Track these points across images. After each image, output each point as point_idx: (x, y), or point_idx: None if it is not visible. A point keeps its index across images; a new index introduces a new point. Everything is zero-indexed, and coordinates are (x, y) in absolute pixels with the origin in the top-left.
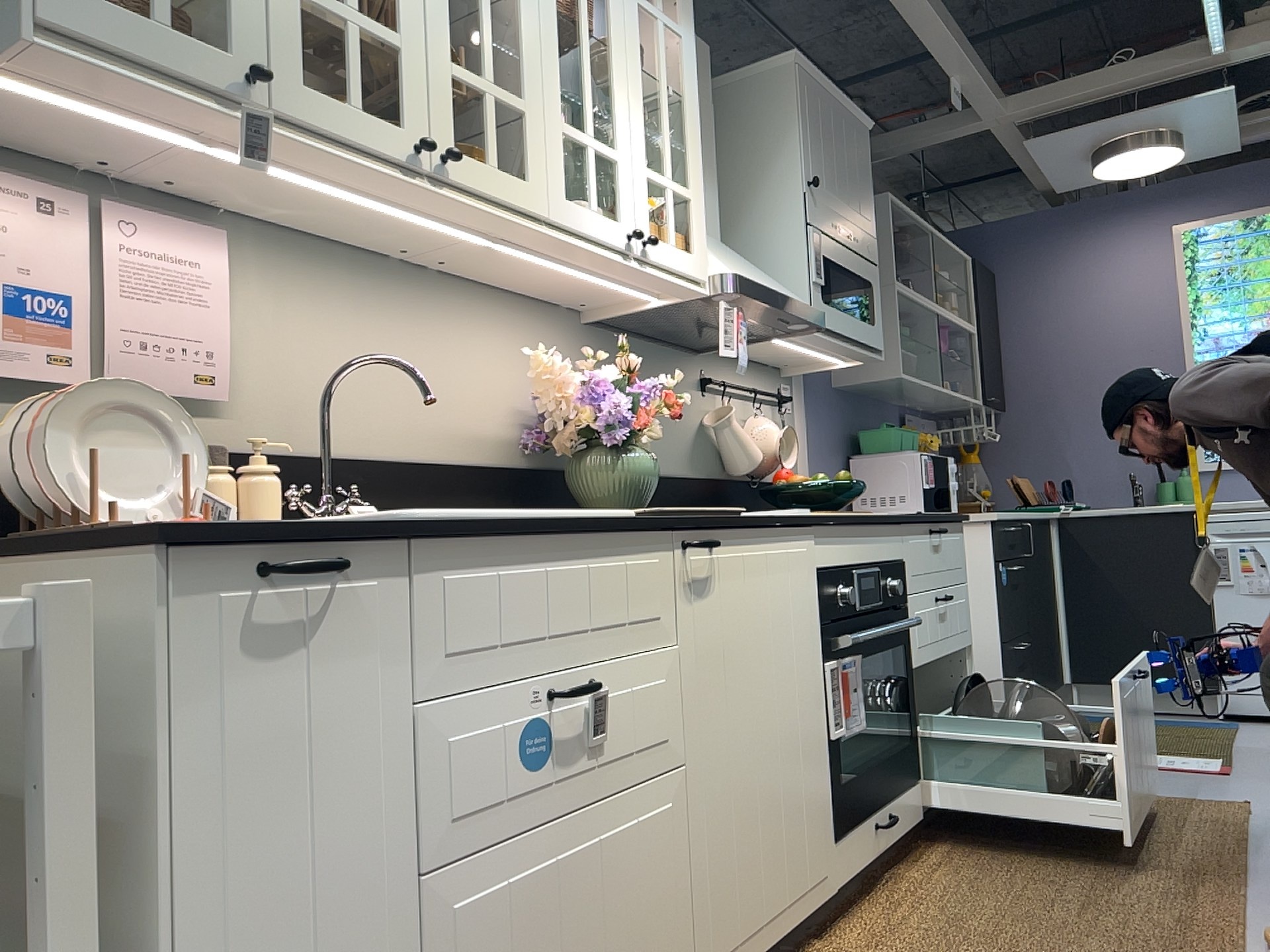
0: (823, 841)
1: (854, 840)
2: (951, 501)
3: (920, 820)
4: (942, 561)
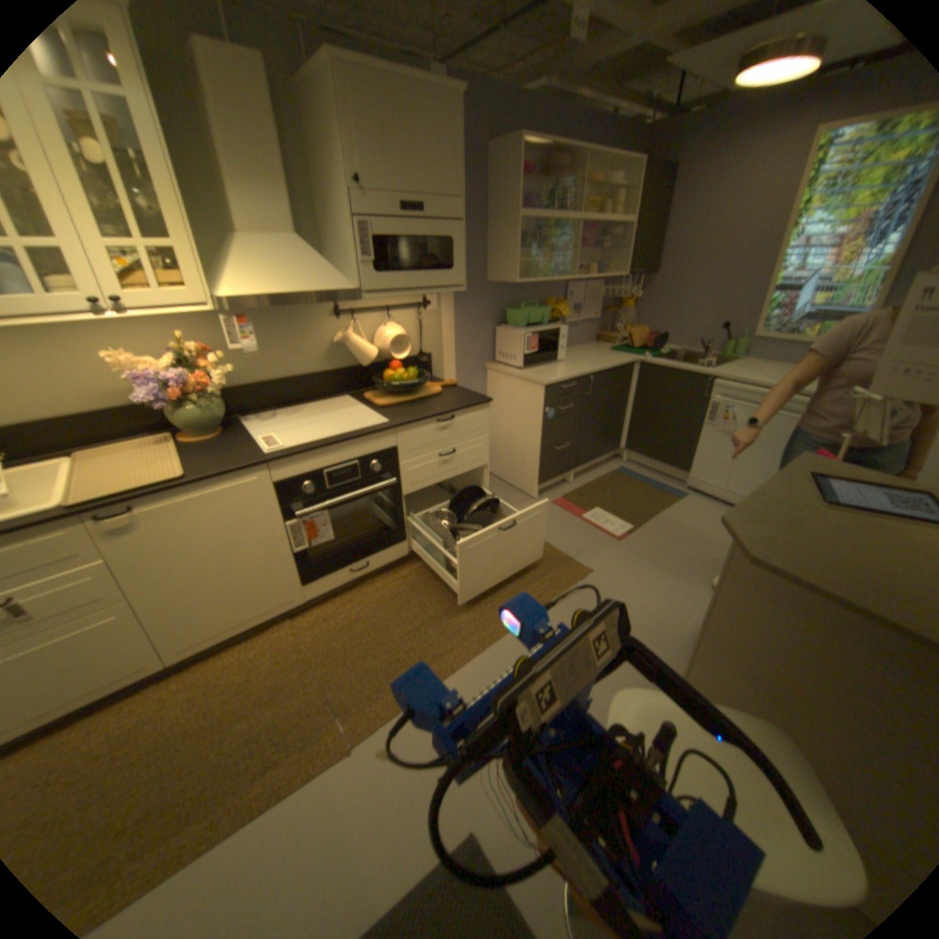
0: (286, 591)
1: (324, 582)
2: (556, 356)
3: (404, 557)
4: (449, 435)
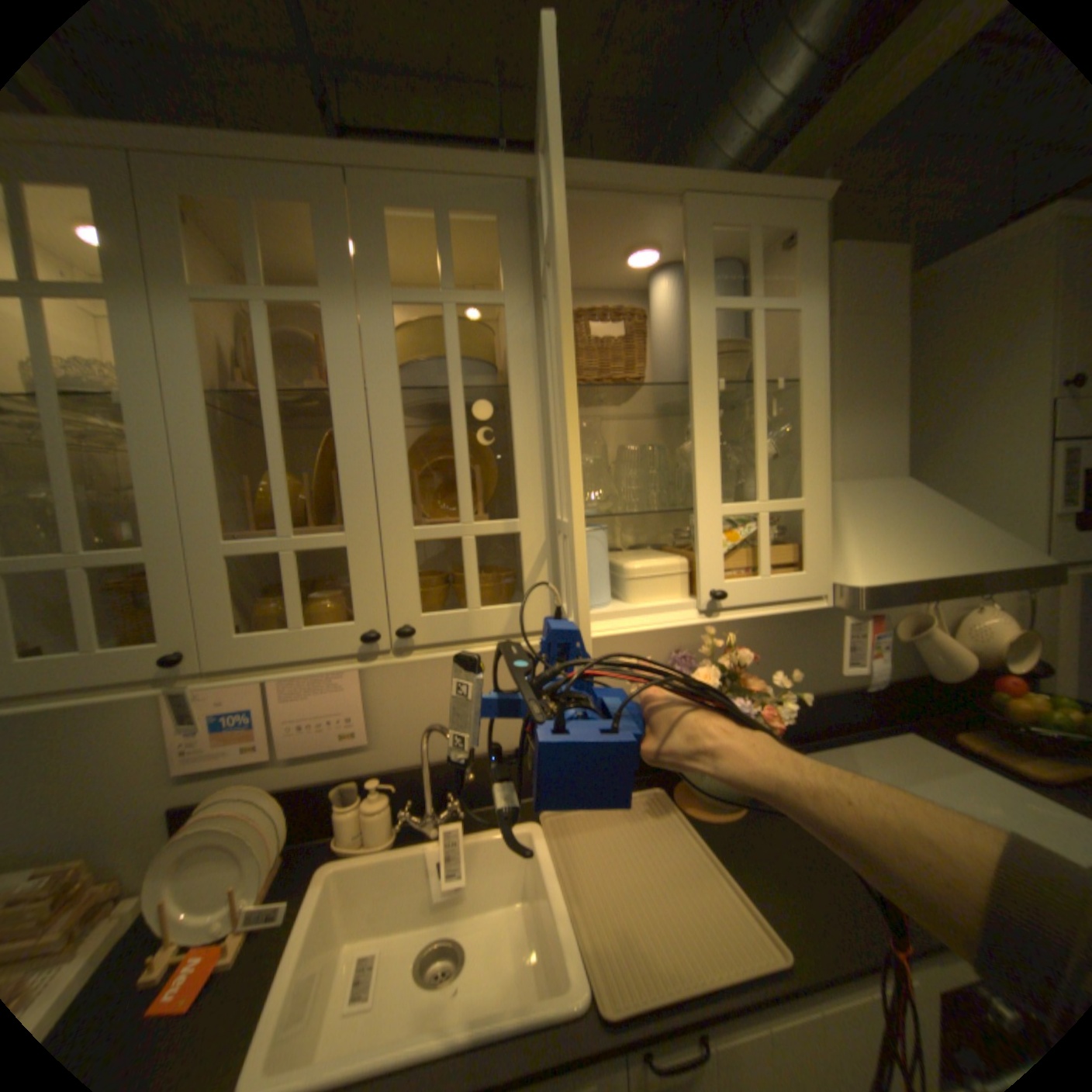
0: None
1: None
2: None
3: None
4: None
